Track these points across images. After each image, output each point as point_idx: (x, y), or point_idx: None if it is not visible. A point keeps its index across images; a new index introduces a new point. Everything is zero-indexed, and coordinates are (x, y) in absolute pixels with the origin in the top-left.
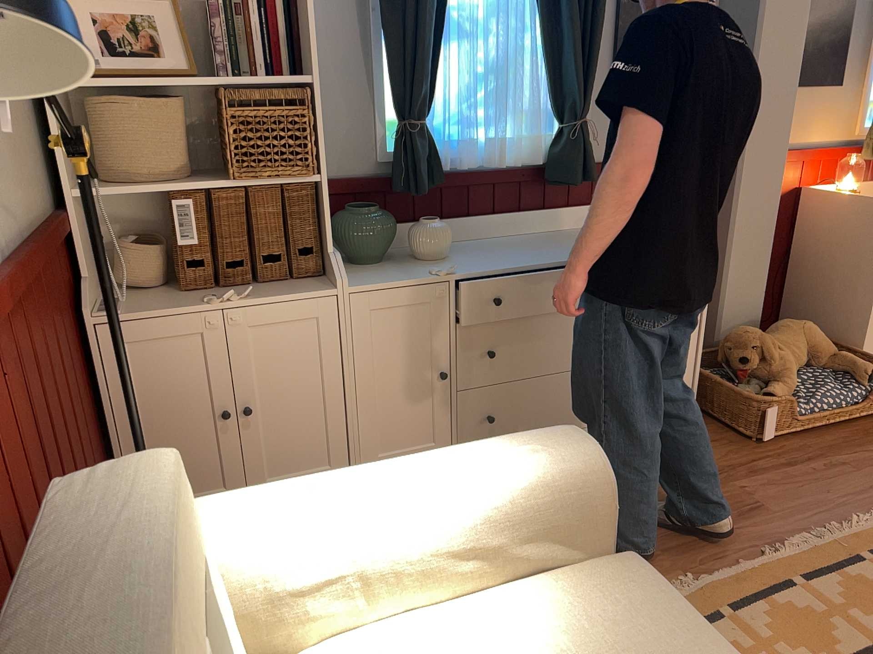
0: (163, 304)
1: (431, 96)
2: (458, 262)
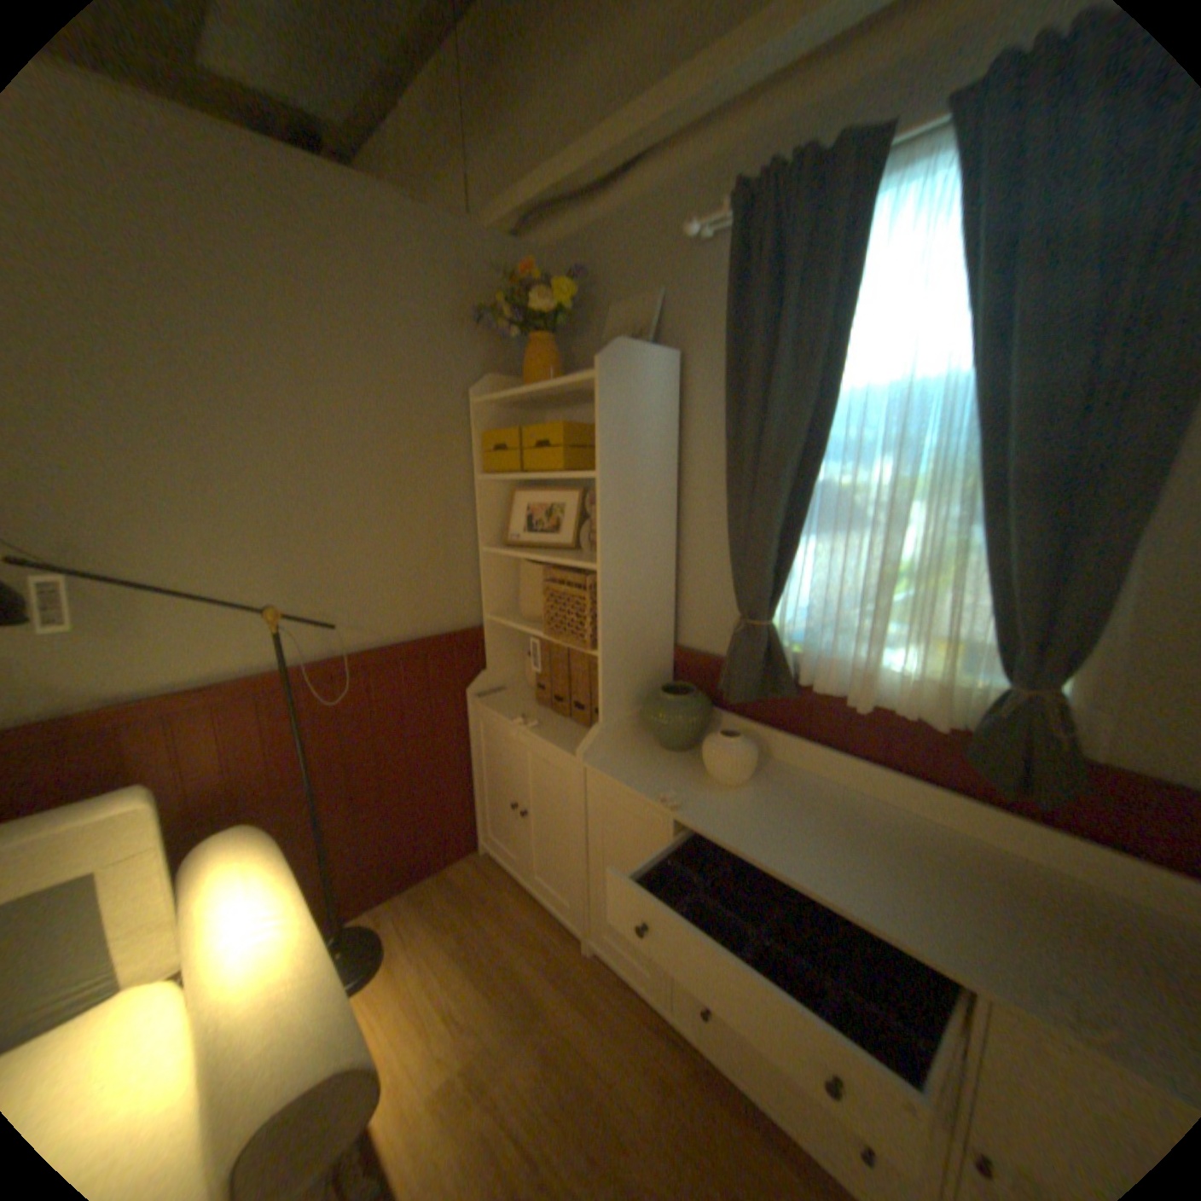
0: (509, 705)
1: (779, 593)
2: (735, 799)
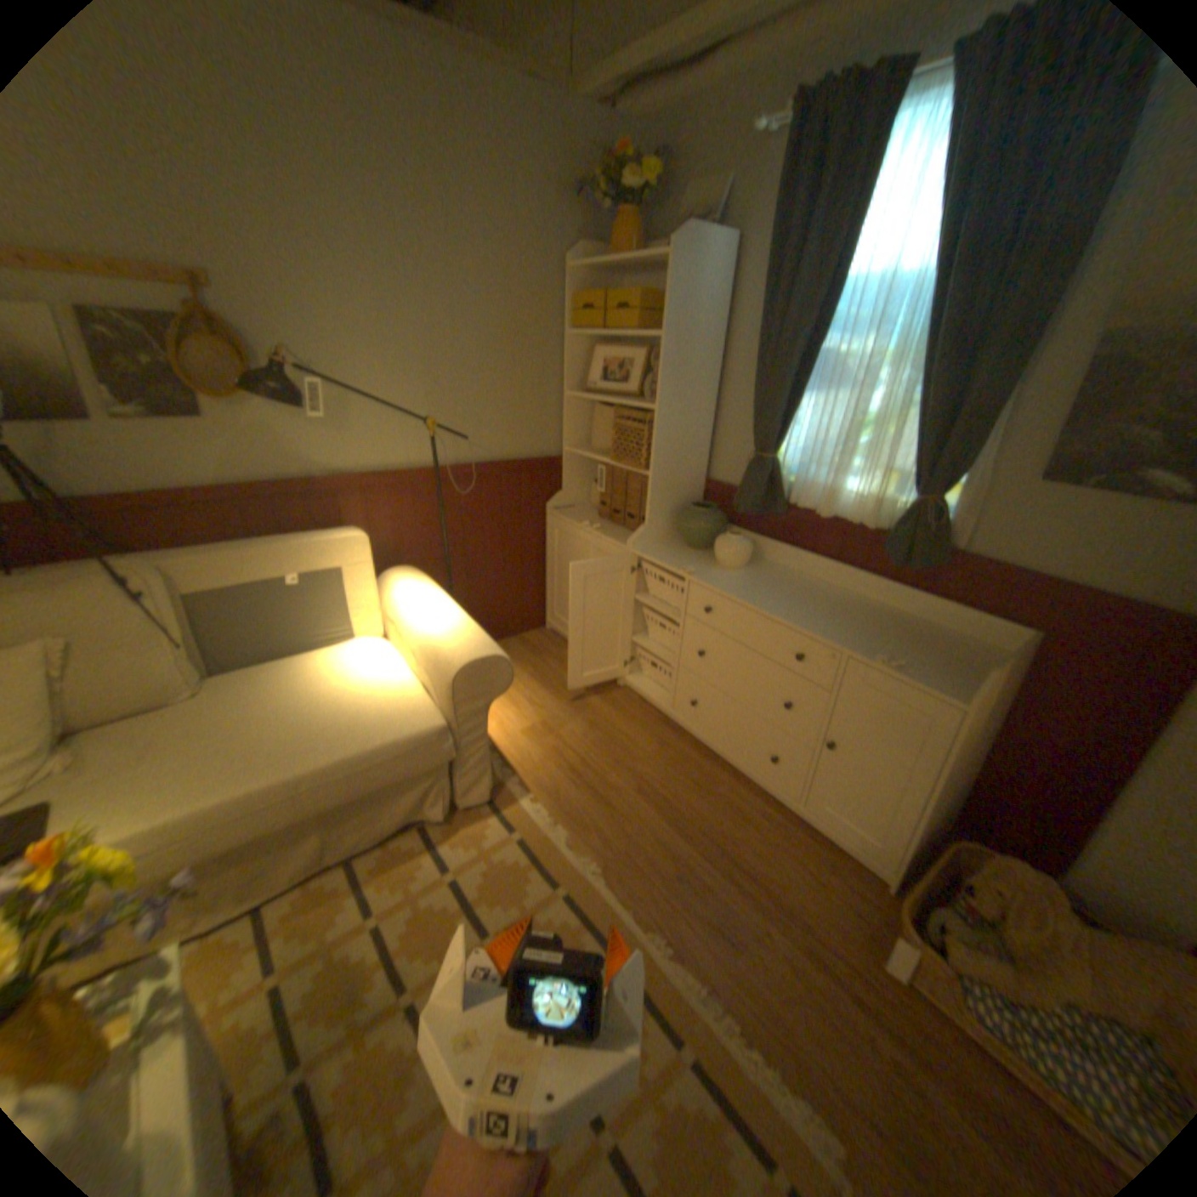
0: (577, 516)
1: (782, 434)
2: (730, 574)
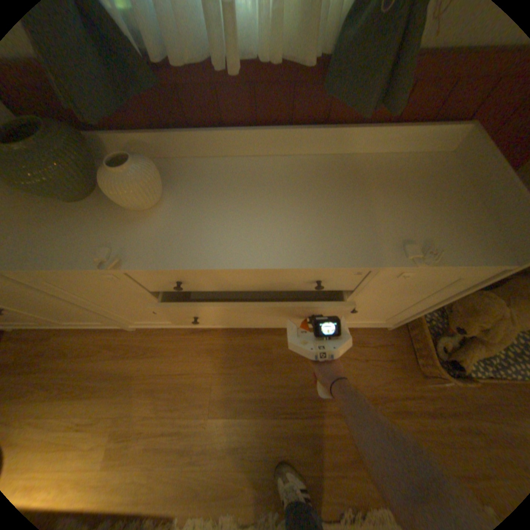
0: None
1: None
2: (161, 218)
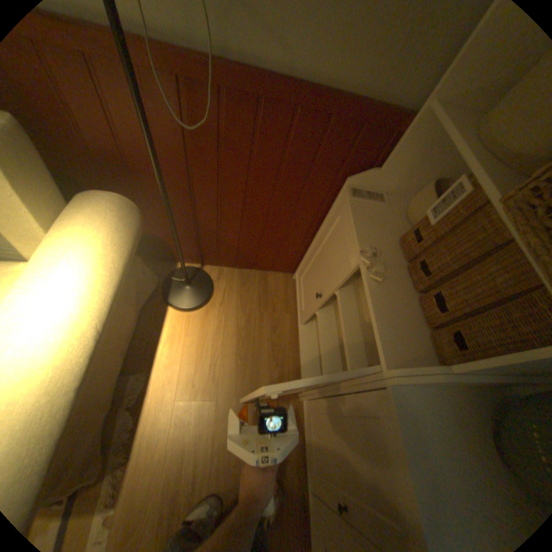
0: (373, 226)
1: None
2: None
